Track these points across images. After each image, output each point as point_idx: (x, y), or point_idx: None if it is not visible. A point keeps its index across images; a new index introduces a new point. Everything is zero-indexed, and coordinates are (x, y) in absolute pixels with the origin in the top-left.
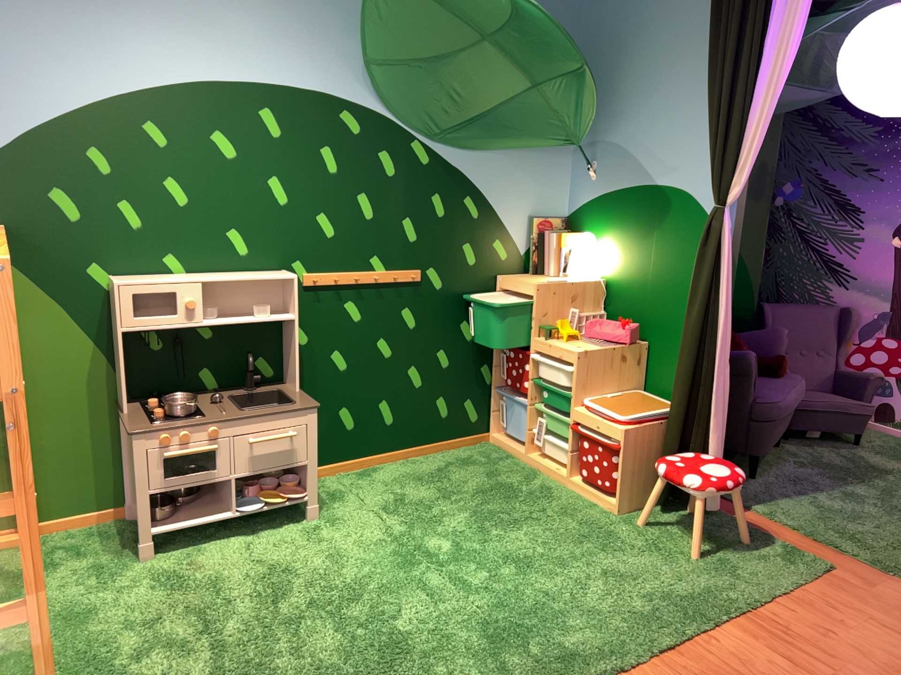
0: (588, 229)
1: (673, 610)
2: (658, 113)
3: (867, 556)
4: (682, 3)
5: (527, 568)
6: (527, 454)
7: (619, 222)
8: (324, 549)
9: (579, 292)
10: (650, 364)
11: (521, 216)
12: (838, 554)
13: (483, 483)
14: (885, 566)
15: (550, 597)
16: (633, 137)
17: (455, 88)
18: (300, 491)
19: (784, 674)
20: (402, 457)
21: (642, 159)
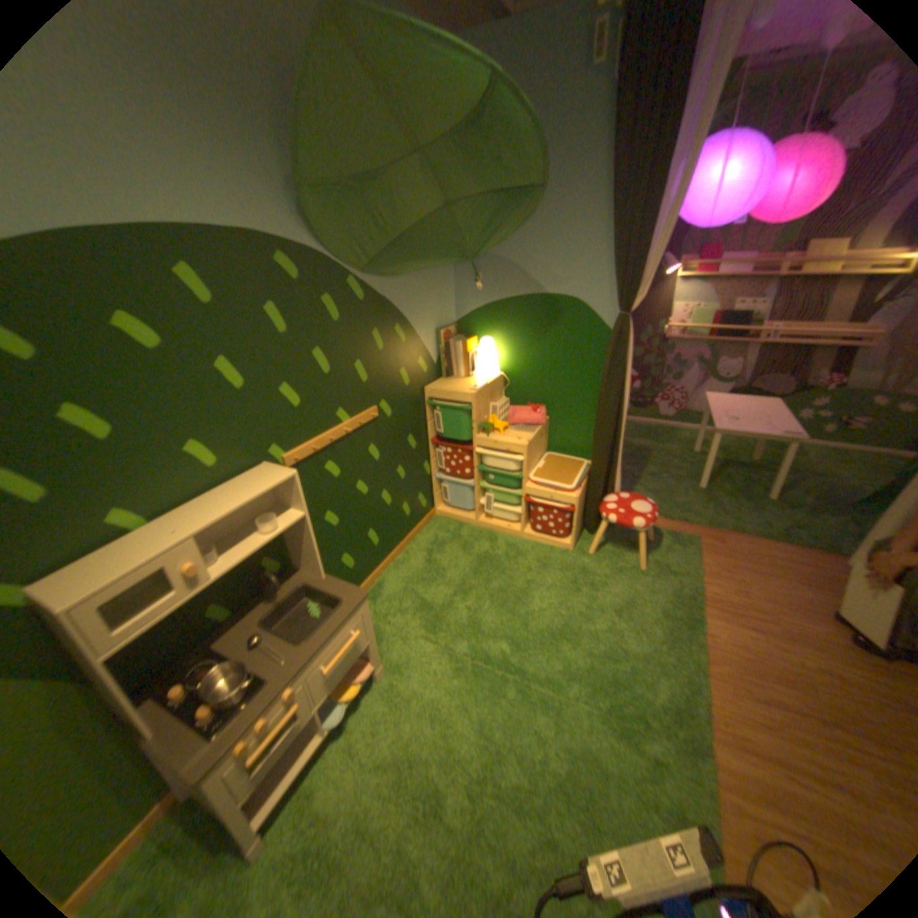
0: (482, 331)
1: (686, 632)
2: (550, 224)
3: (711, 524)
4: (572, 109)
5: (578, 643)
6: (479, 521)
7: (515, 324)
8: (420, 718)
9: (494, 388)
10: (554, 432)
11: (432, 330)
12: (697, 528)
13: (471, 563)
14: (724, 527)
15: (618, 666)
16: (523, 248)
17: (381, 206)
18: (360, 668)
19: (777, 653)
20: (390, 563)
21: (535, 268)
